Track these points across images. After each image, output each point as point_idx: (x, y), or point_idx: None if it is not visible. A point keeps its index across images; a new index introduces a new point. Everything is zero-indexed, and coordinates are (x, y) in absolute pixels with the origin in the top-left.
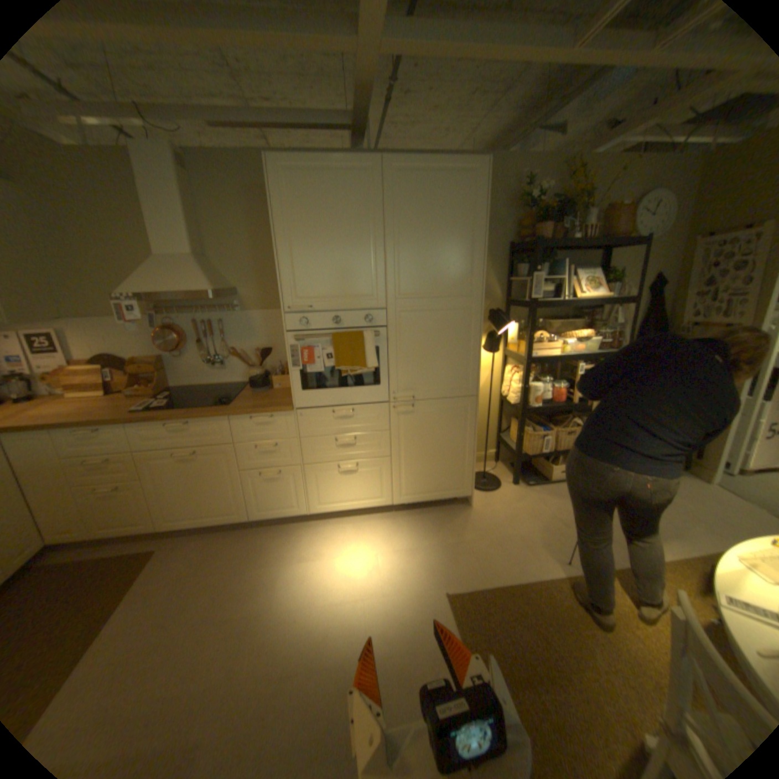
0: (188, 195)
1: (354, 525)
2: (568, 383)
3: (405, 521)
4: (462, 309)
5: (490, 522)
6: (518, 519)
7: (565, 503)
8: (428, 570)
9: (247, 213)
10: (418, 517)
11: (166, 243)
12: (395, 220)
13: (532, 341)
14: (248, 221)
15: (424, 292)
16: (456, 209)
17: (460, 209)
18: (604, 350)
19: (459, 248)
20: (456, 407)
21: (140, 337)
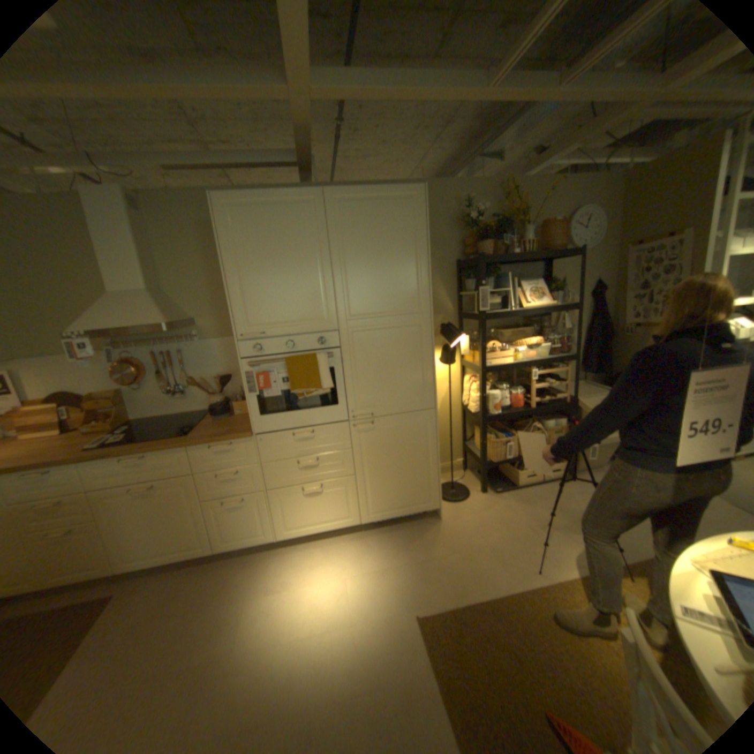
0: (141, 233)
1: (323, 549)
2: (524, 388)
3: (375, 540)
4: (413, 325)
5: (460, 534)
6: (487, 529)
7: (533, 508)
8: (398, 592)
9: (201, 247)
10: (387, 535)
11: (119, 280)
12: (340, 247)
13: (485, 351)
14: (202, 254)
15: (374, 312)
16: (397, 234)
17: (401, 233)
18: (554, 355)
19: (404, 269)
20: (415, 421)
21: (97, 372)
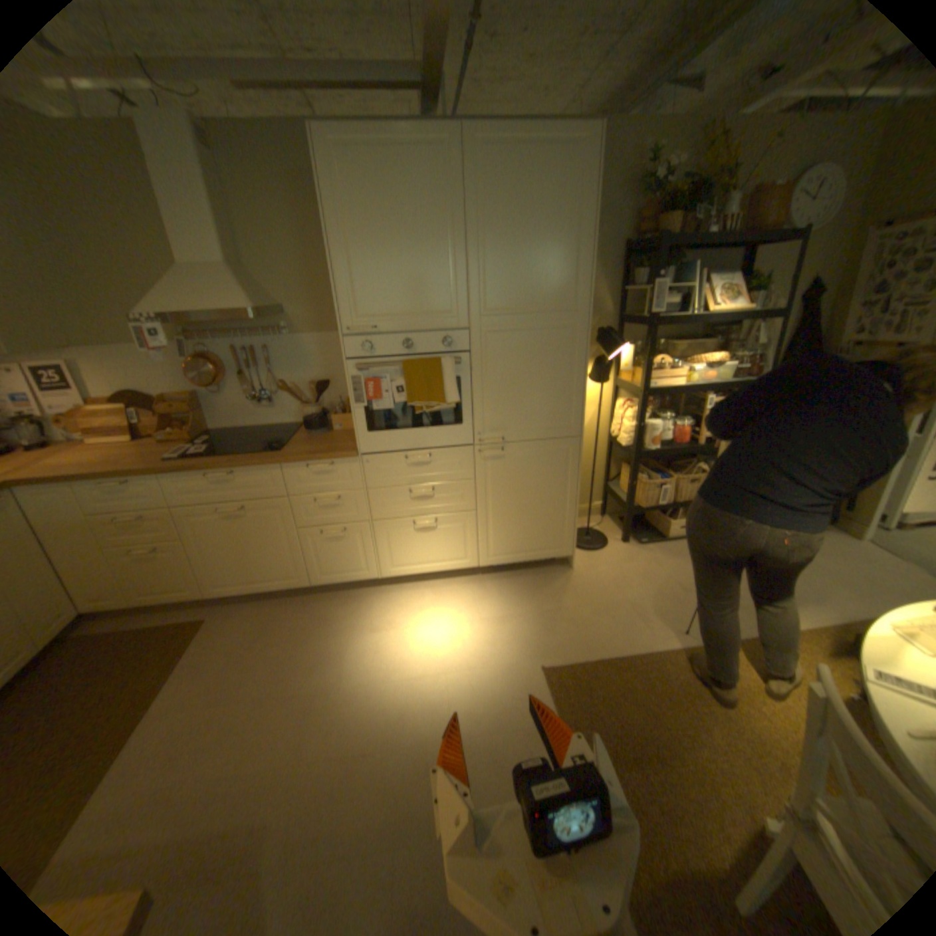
0: (215, 183)
1: (434, 590)
2: (693, 420)
3: (494, 585)
4: (564, 327)
5: (594, 586)
6: (627, 582)
7: (684, 563)
8: (521, 640)
9: (290, 206)
10: (508, 581)
11: (191, 247)
12: (479, 212)
13: (651, 368)
14: (292, 217)
15: (517, 307)
16: (557, 196)
17: (563, 196)
18: (740, 378)
19: (561, 247)
20: (554, 450)
21: (168, 368)
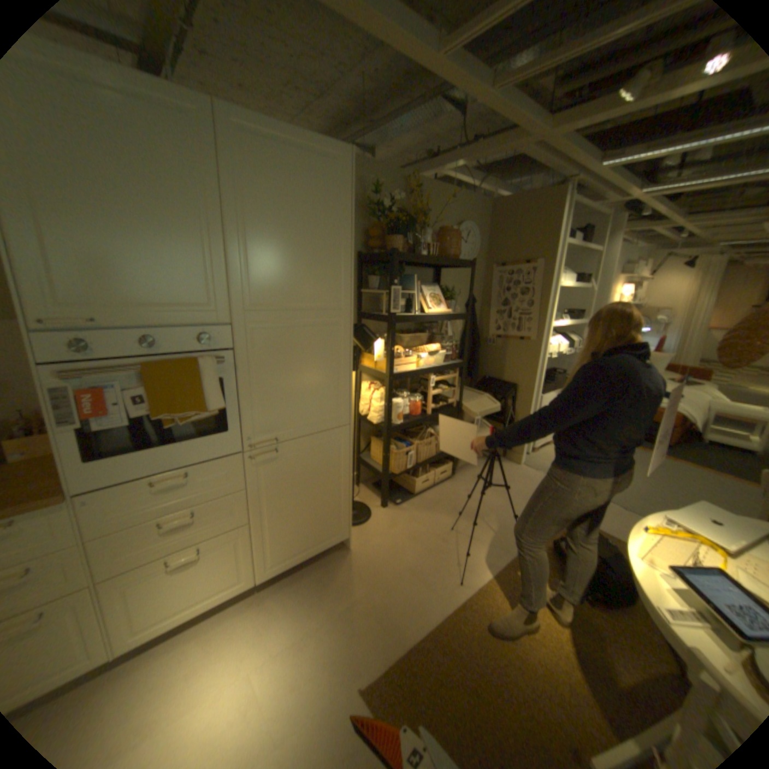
0: None
1: (200, 639)
2: (421, 395)
3: (276, 600)
4: (331, 324)
5: (374, 562)
6: (399, 548)
7: (433, 514)
8: (326, 664)
9: None
10: (291, 588)
11: None
12: (240, 199)
13: (390, 356)
14: None
15: (285, 303)
16: (319, 202)
17: (324, 203)
18: (446, 362)
19: (325, 250)
20: (328, 441)
21: None
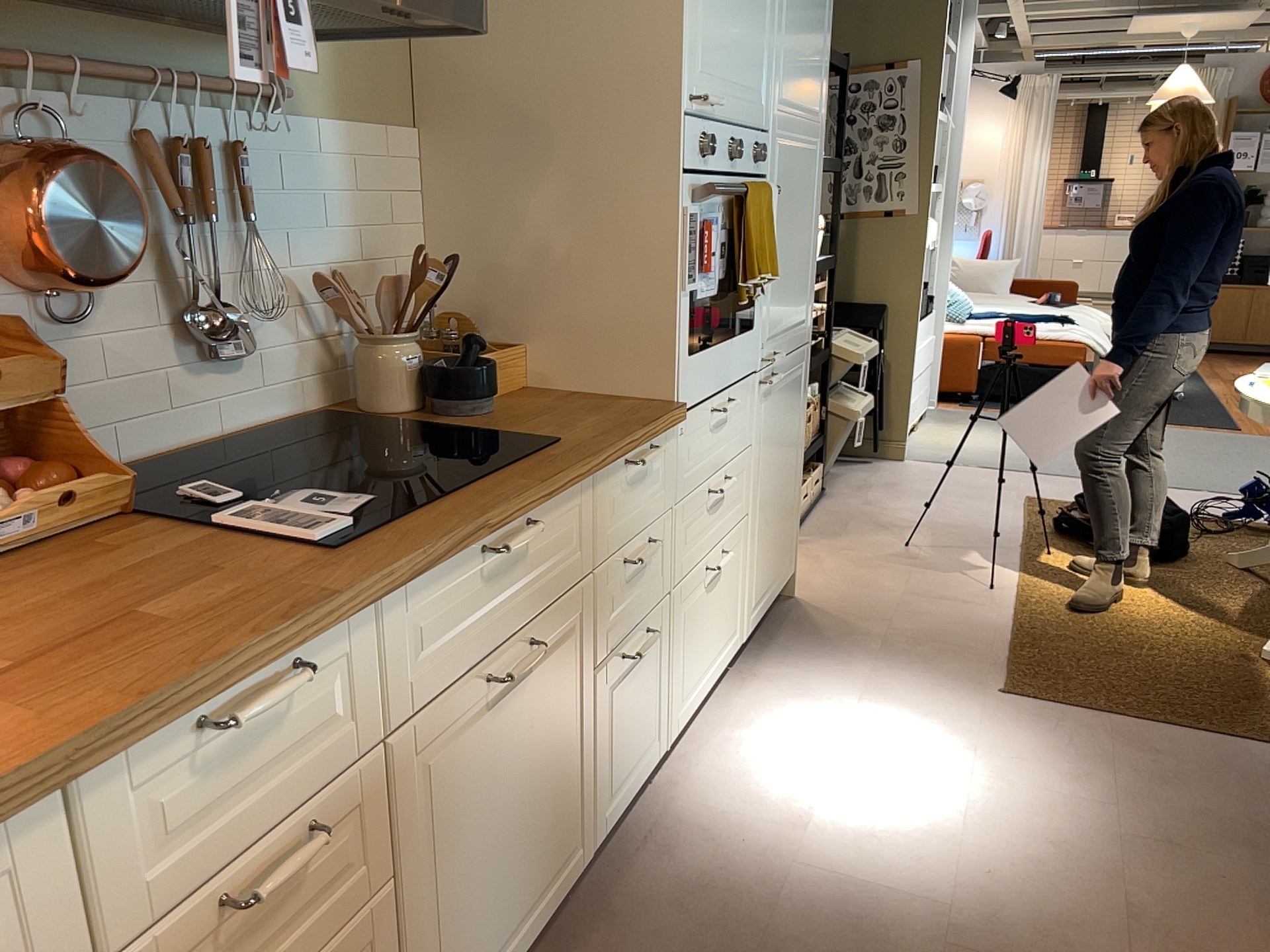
0: None
1: (729, 723)
2: None
3: (772, 665)
4: (814, 150)
5: (850, 598)
6: (861, 577)
7: (856, 535)
8: (930, 688)
9: None
10: (773, 649)
11: None
12: None
13: None
14: None
15: (797, 104)
16: None
17: None
18: None
19: (821, 18)
20: (798, 369)
21: None
